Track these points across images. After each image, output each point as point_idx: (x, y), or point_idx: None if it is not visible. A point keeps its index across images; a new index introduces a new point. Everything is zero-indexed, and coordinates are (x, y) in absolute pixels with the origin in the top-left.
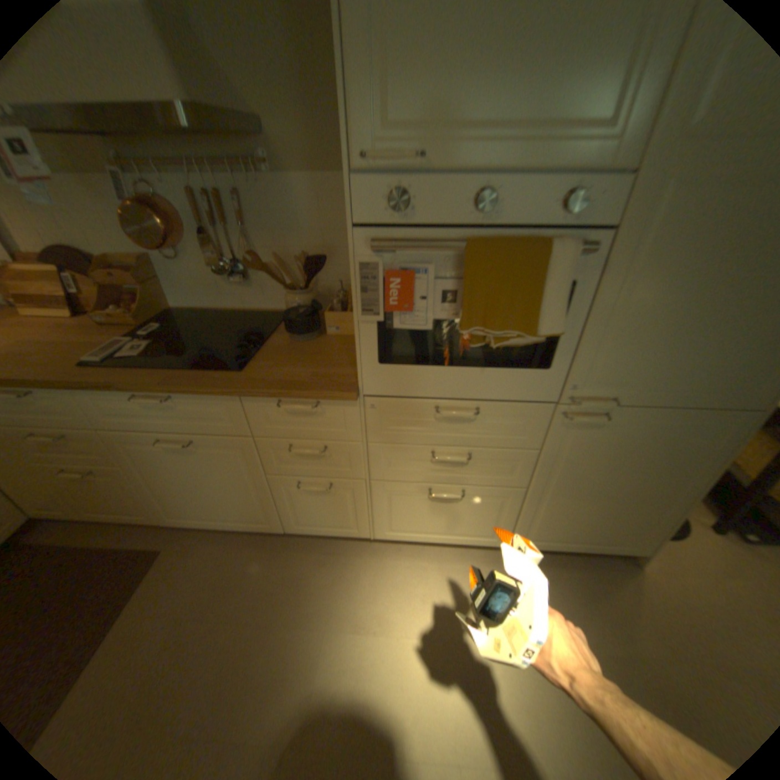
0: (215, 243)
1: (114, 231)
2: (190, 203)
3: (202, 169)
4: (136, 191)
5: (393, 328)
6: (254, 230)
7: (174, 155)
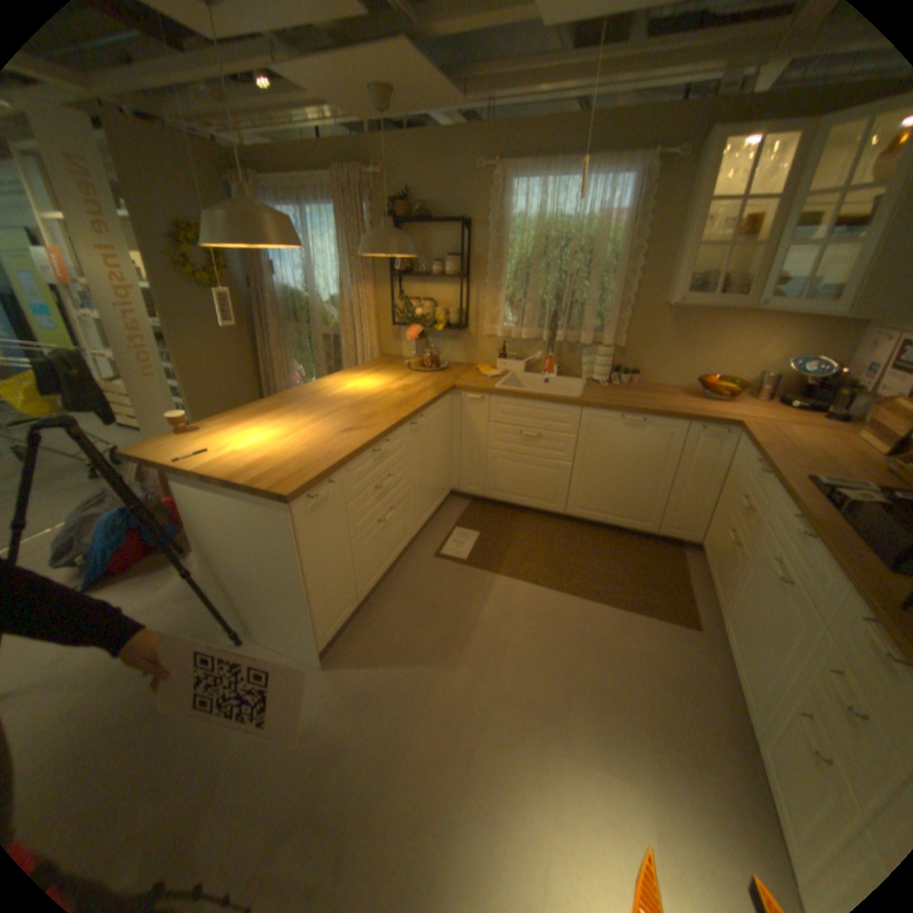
0: None
1: None
2: None
3: None
4: None
5: None
6: None
7: None
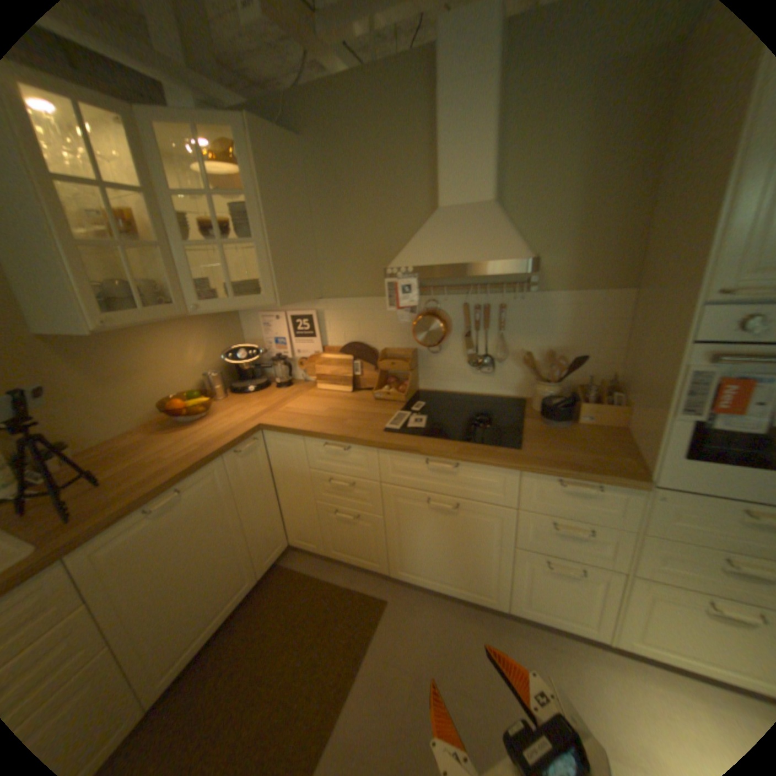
0: (474, 342)
1: (398, 332)
2: (466, 314)
3: (480, 290)
4: (426, 306)
5: (713, 428)
6: (511, 333)
7: (461, 282)
